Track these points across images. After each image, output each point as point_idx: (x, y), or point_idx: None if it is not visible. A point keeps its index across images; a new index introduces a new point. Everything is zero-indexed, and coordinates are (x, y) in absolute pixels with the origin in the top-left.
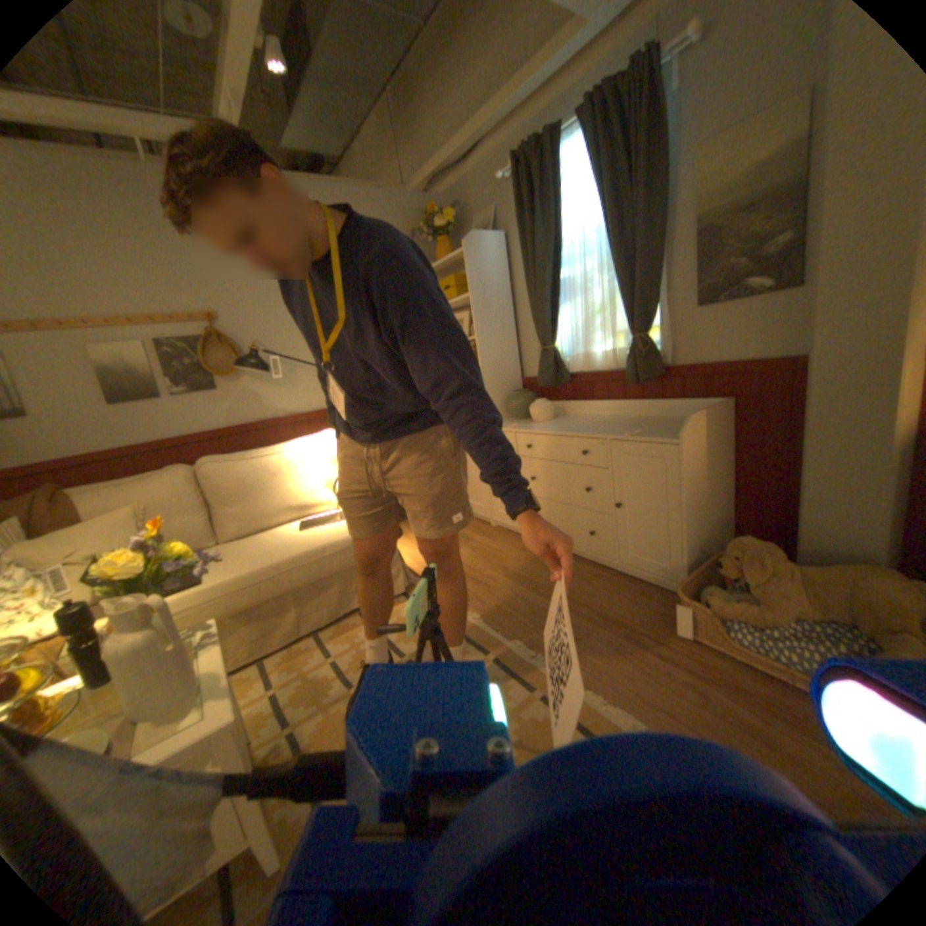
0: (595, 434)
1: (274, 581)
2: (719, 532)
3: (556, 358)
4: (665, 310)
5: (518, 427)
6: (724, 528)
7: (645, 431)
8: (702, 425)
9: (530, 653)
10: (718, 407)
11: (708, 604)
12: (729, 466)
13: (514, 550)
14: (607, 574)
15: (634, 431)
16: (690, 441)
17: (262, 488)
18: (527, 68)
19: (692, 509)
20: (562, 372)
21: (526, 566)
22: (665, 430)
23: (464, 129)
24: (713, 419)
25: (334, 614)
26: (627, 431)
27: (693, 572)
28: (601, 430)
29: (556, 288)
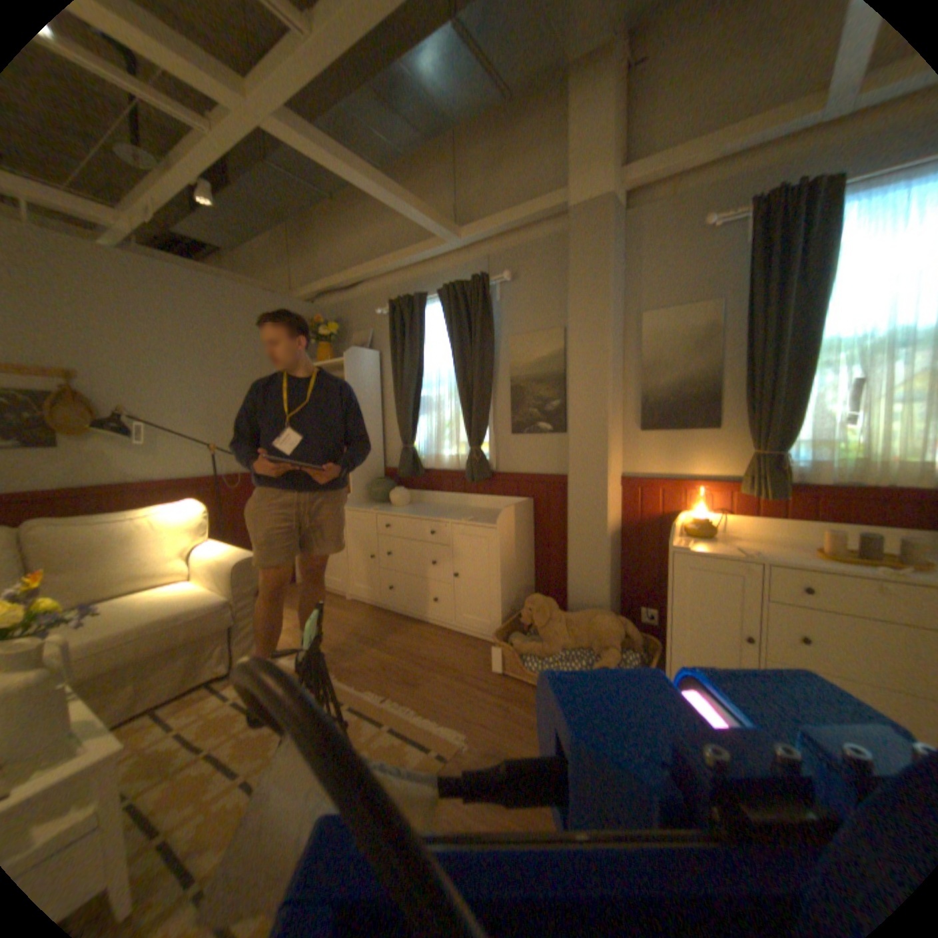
0: (440, 518)
1: (117, 652)
2: (524, 595)
3: (414, 456)
4: (491, 433)
5: (379, 509)
6: (527, 592)
7: (475, 518)
8: (511, 515)
9: (379, 700)
10: (522, 504)
11: (512, 645)
12: (530, 546)
13: (367, 620)
14: (445, 634)
15: (468, 517)
16: (503, 527)
17: (104, 556)
18: (405, 251)
19: (504, 576)
20: (418, 467)
21: (378, 633)
22: (489, 518)
23: (352, 270)
24: (518, 512)
25: (176, 690)
26: (463, 517)
27: (505, 625)
28: (445, 516)
29: (417, 403)
